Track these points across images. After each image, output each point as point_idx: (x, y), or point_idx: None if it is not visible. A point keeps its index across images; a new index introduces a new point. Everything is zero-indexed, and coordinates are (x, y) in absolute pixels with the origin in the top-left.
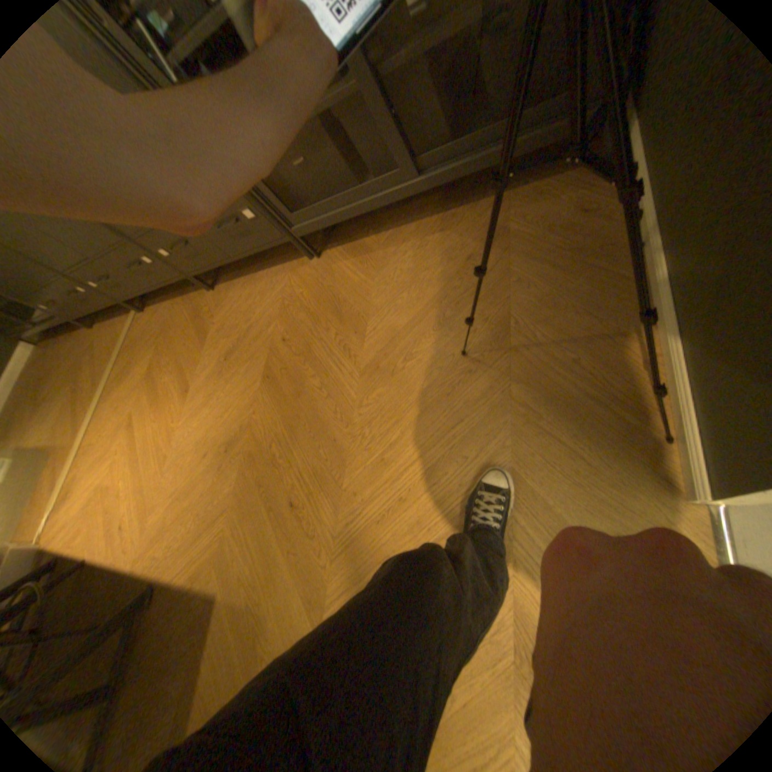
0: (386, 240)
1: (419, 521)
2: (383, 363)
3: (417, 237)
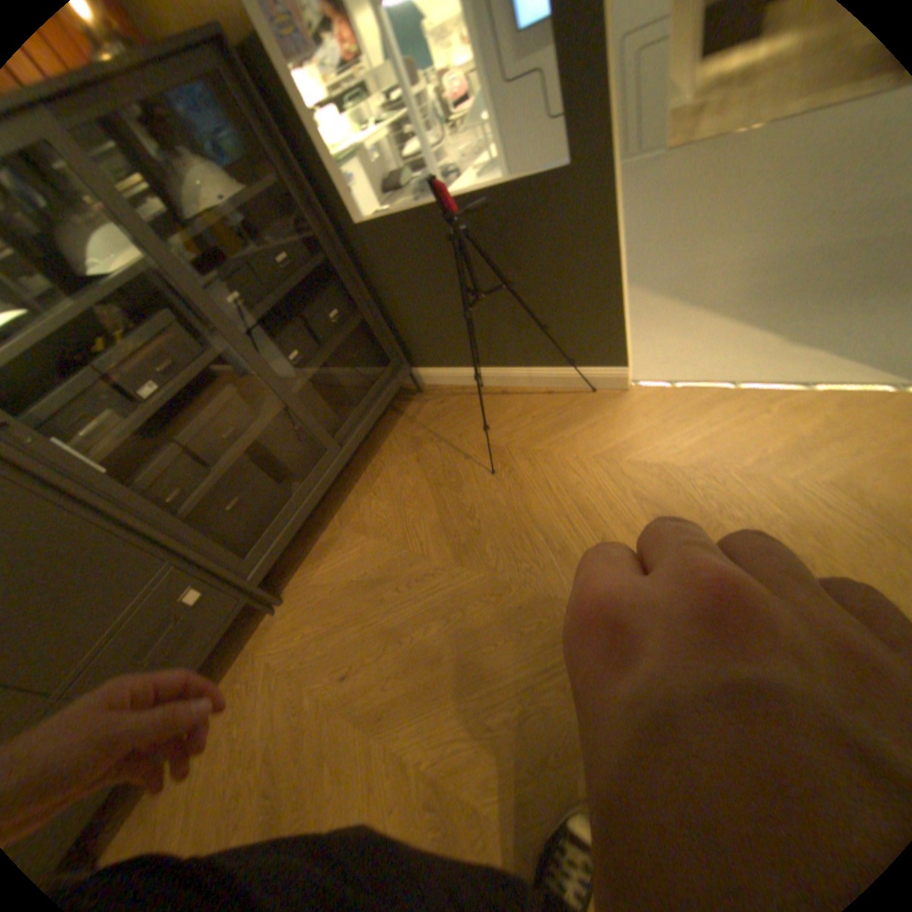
0: (342, 521)
1: (627, 523)
2: (463, 538)
3: (366, 494)
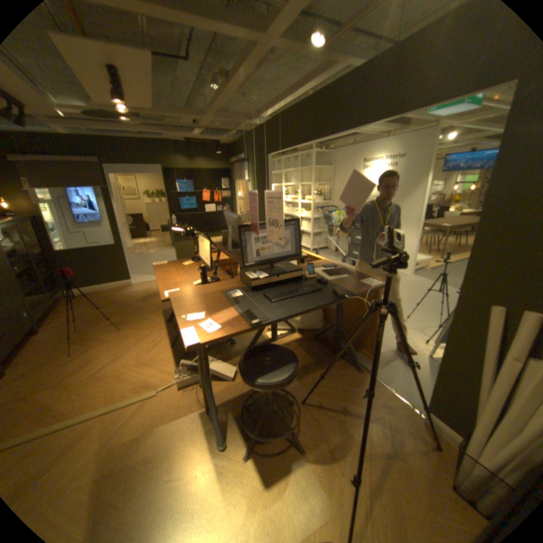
0: (50, 319)
1: (137, 296)
2: (100, 307)
3: (57, 314)
